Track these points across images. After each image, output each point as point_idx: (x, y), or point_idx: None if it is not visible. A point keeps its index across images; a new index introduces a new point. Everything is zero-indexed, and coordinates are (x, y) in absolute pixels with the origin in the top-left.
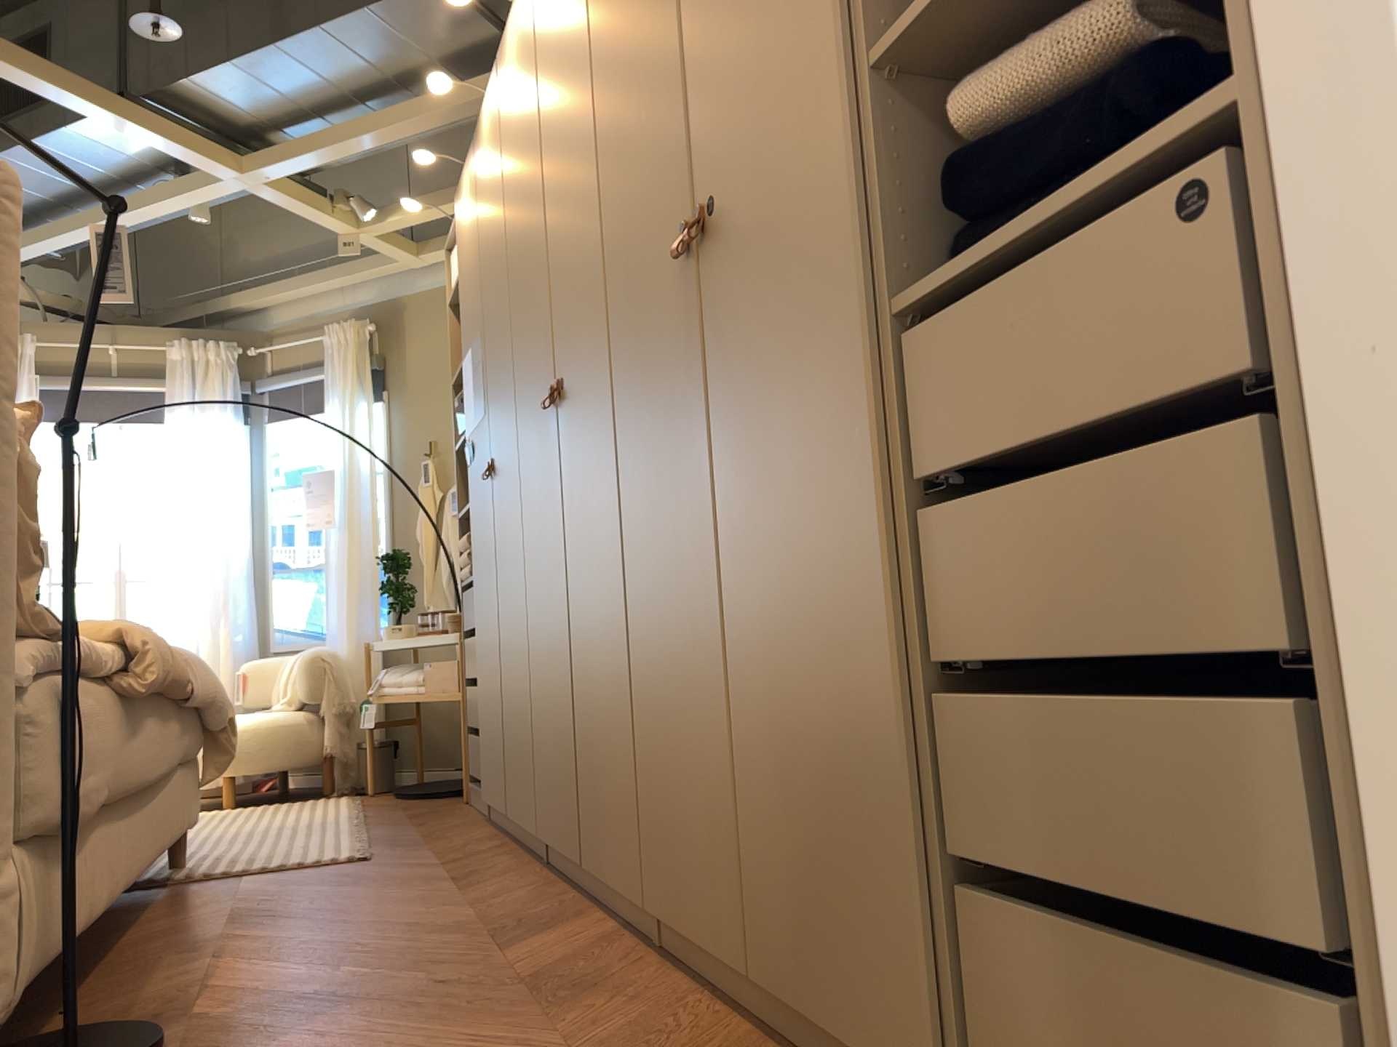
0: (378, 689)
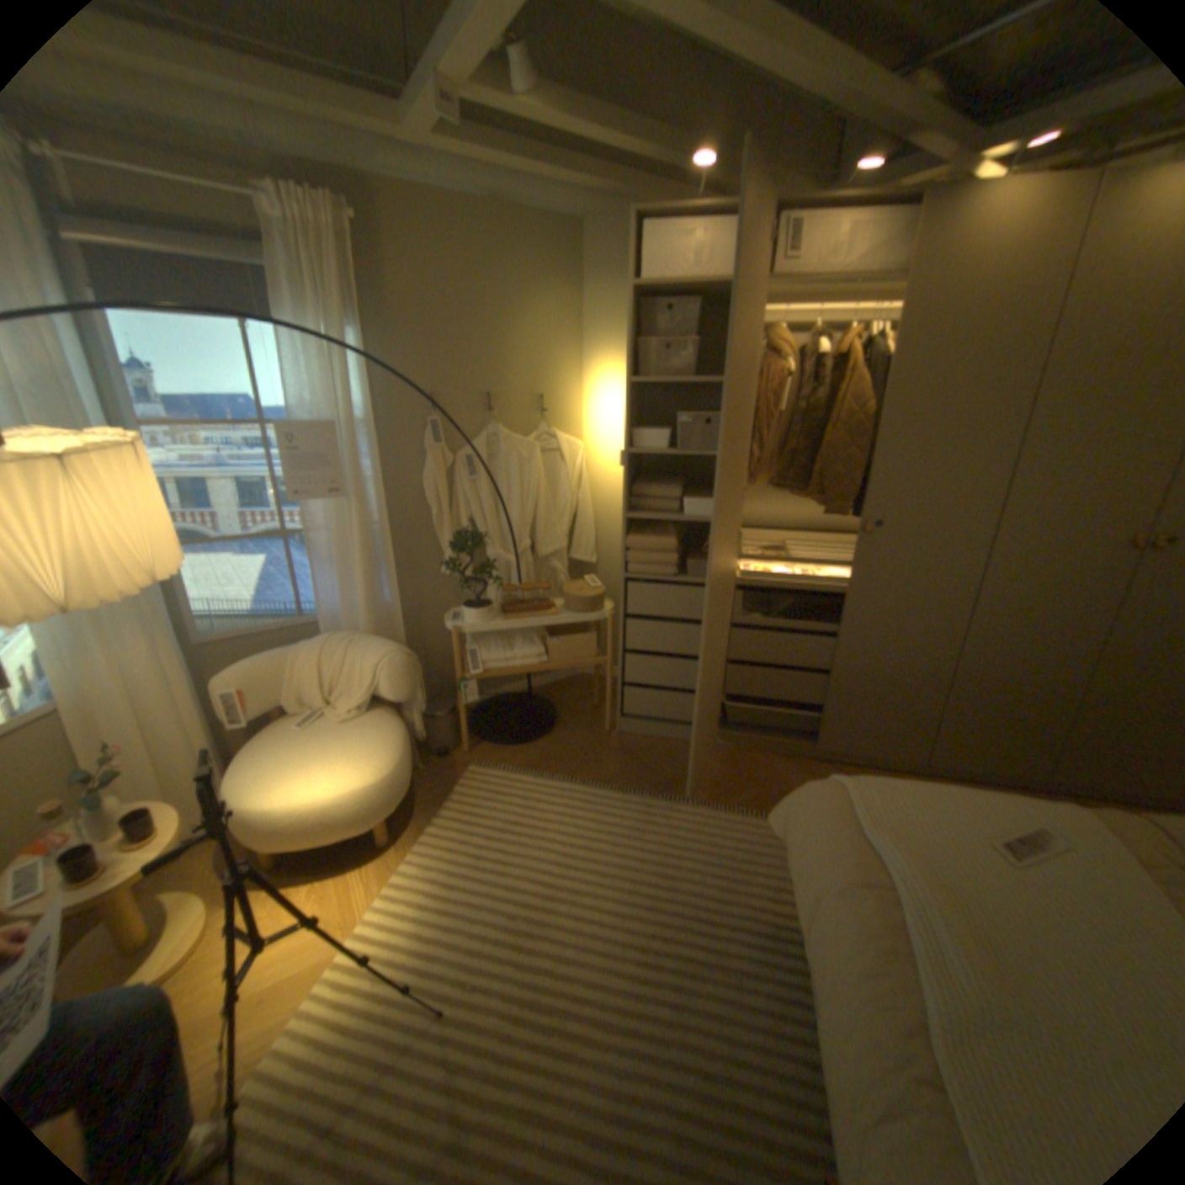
0: (474, 673)
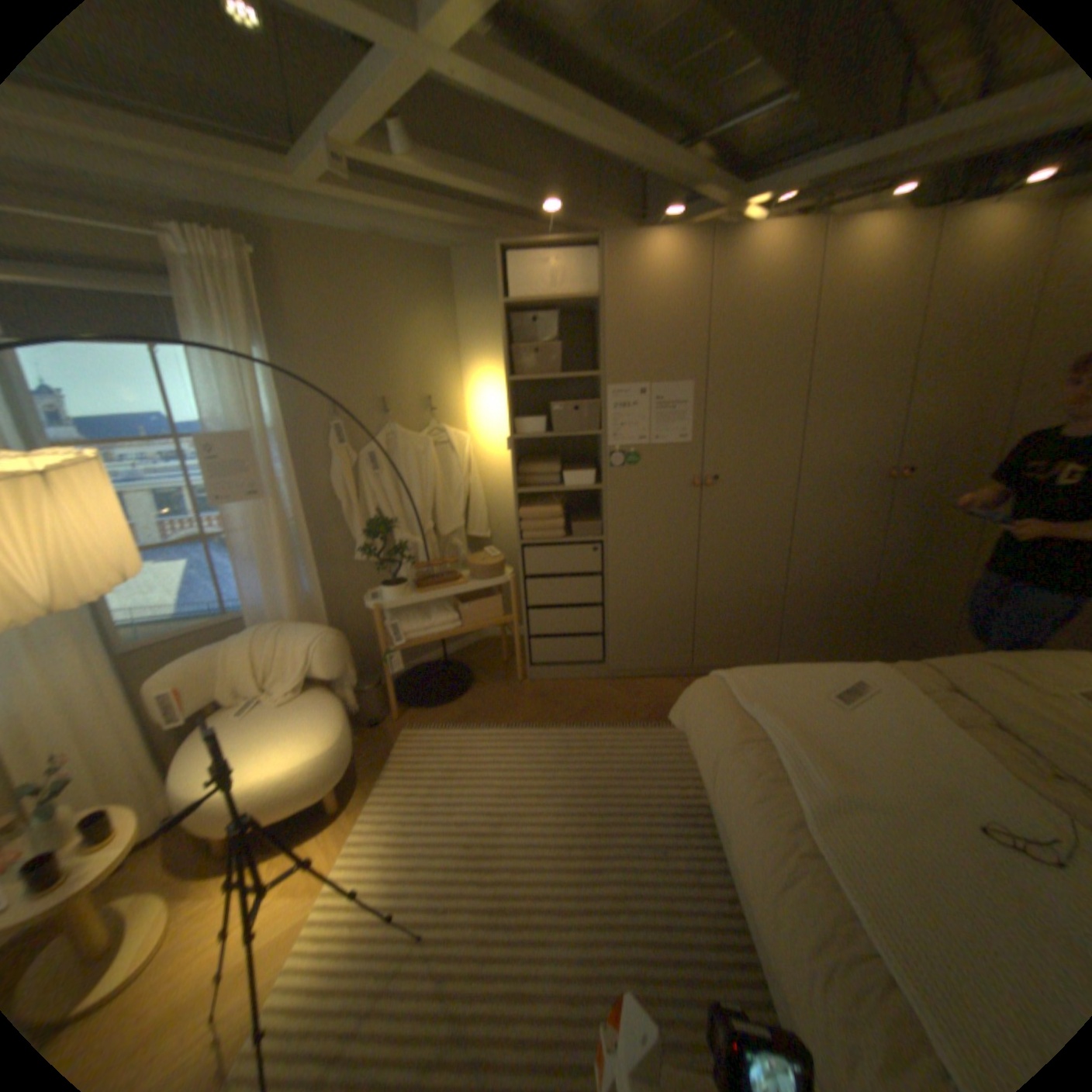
0: (397, 644)
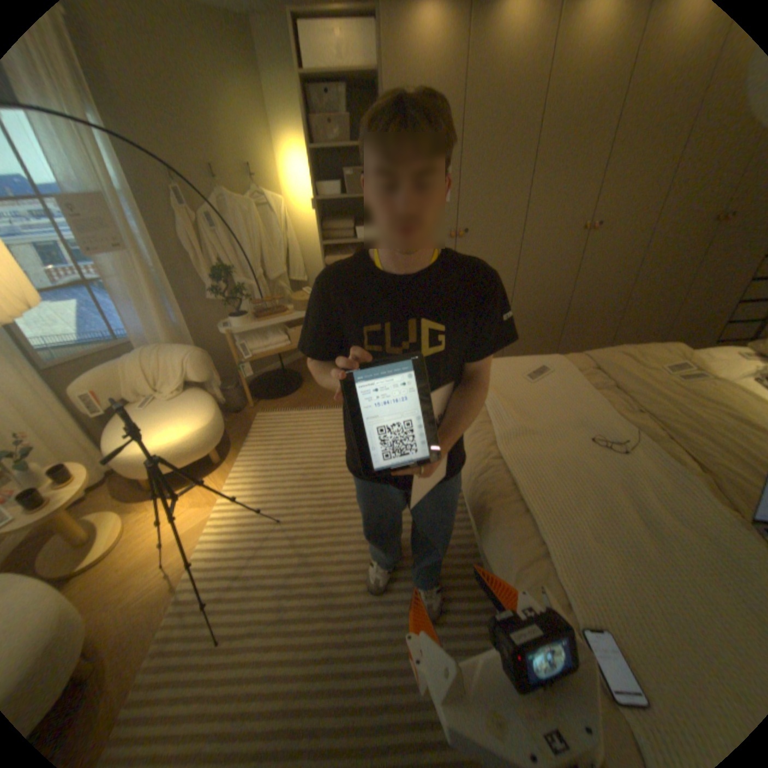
0: (245, 358)
